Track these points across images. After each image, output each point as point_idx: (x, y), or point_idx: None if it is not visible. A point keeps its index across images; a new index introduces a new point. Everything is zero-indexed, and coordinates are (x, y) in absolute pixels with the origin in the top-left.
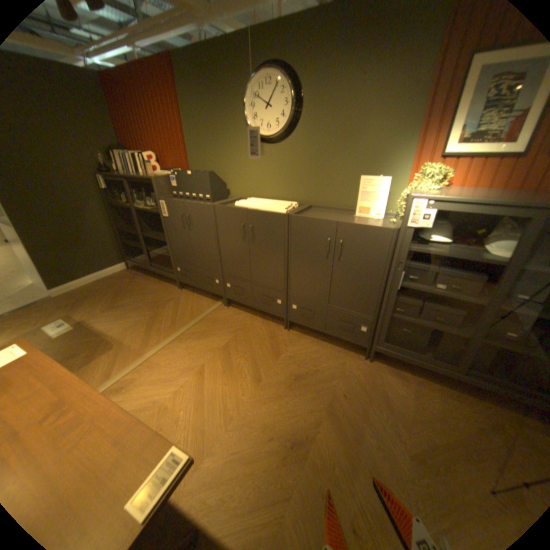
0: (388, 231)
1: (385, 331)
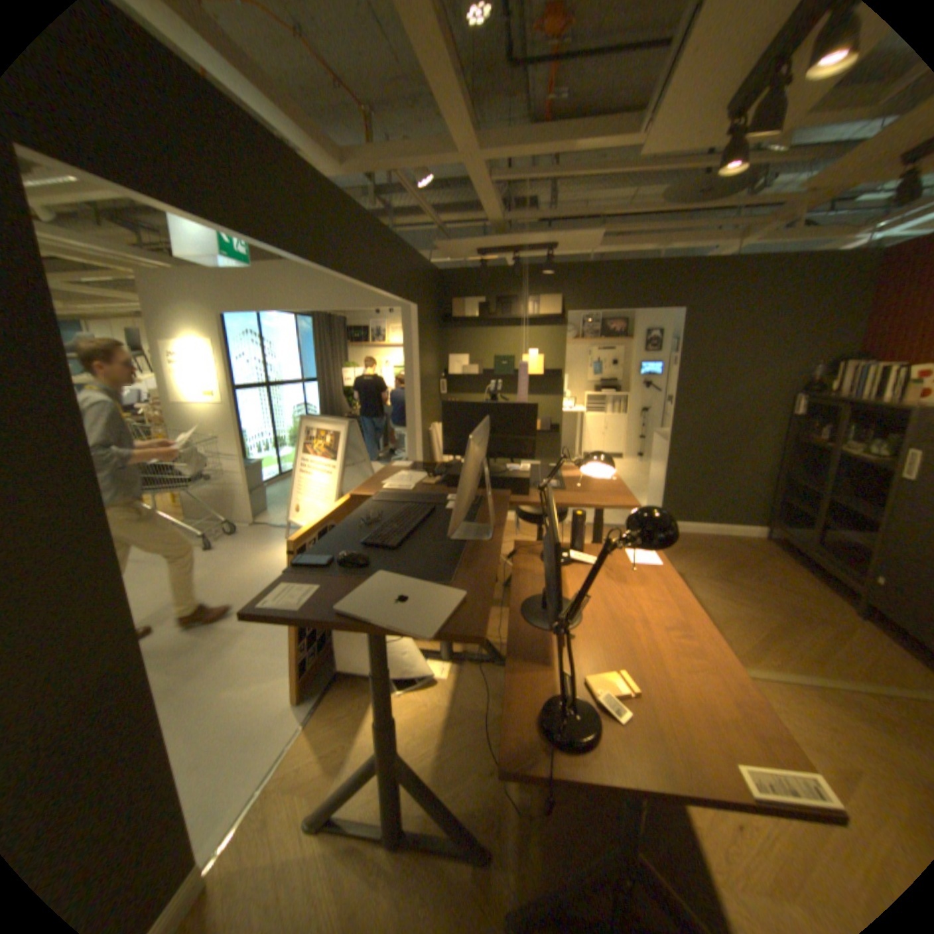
0: None
1: None
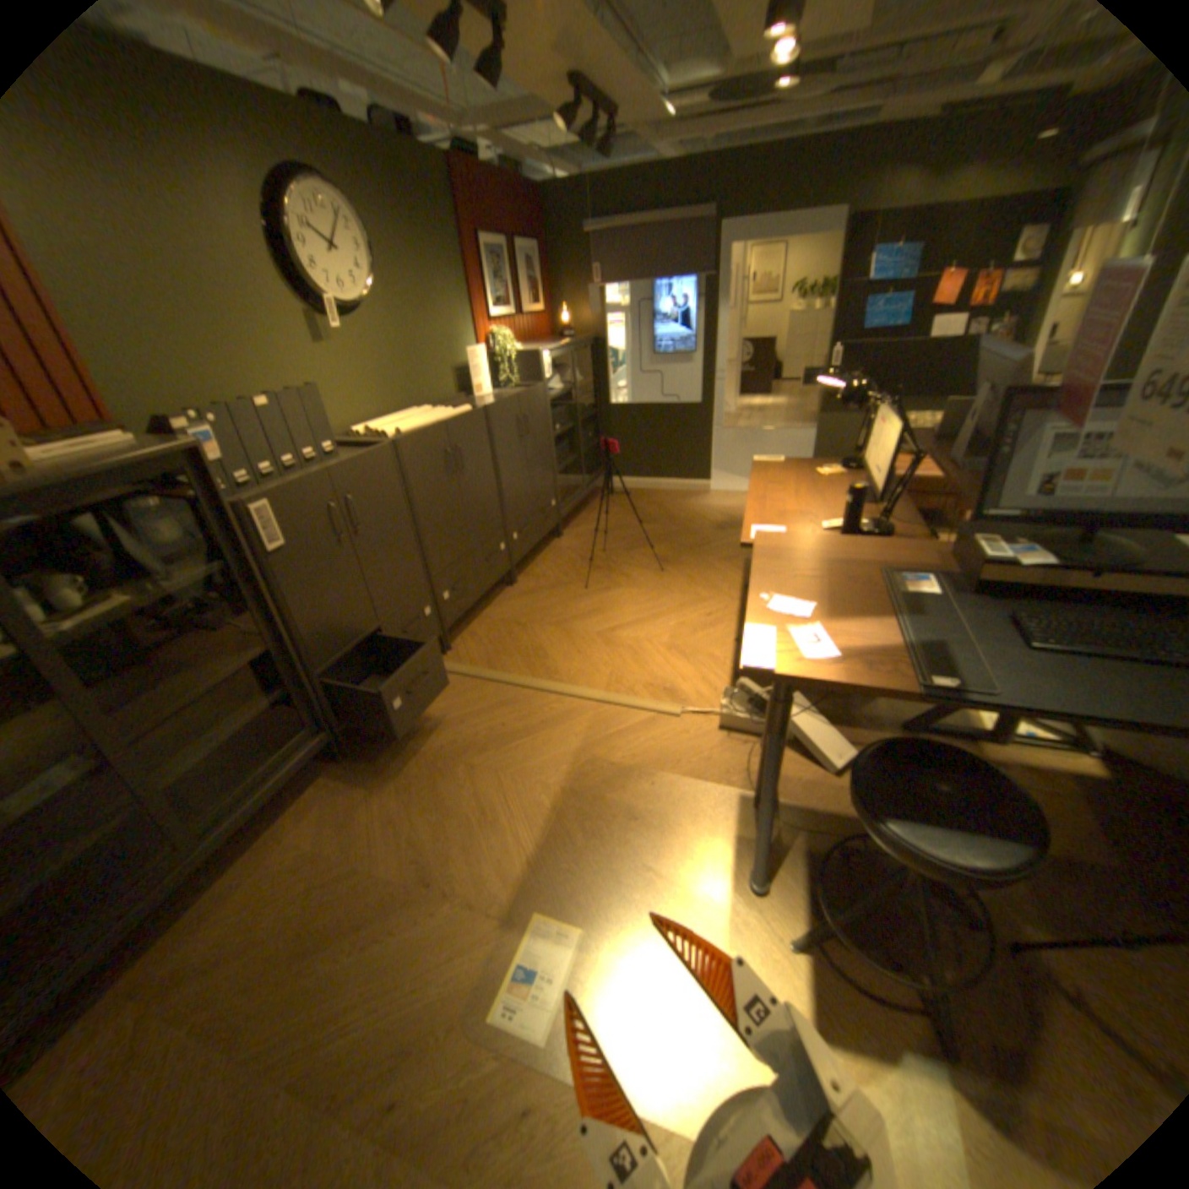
0: (542, 389)
1: (560, 493)
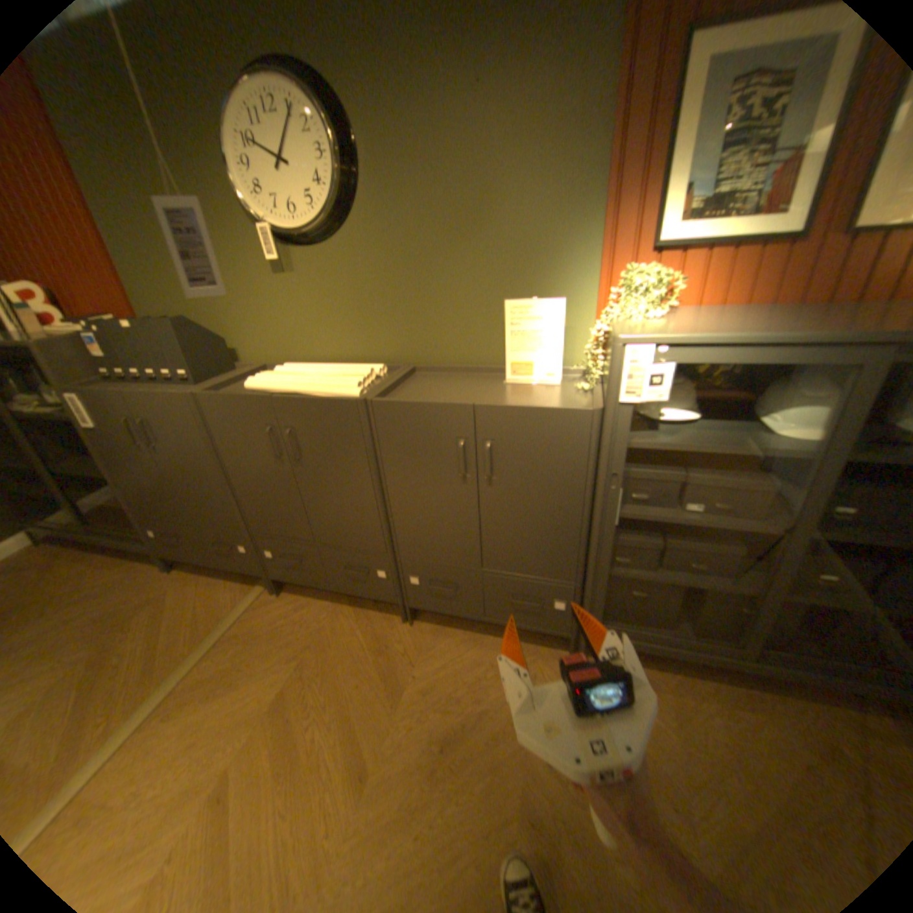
0: (580, 416)
1: (600, 605)
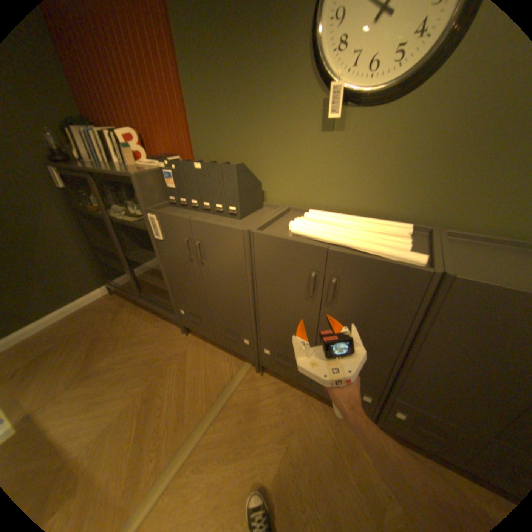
0: None
1: None
